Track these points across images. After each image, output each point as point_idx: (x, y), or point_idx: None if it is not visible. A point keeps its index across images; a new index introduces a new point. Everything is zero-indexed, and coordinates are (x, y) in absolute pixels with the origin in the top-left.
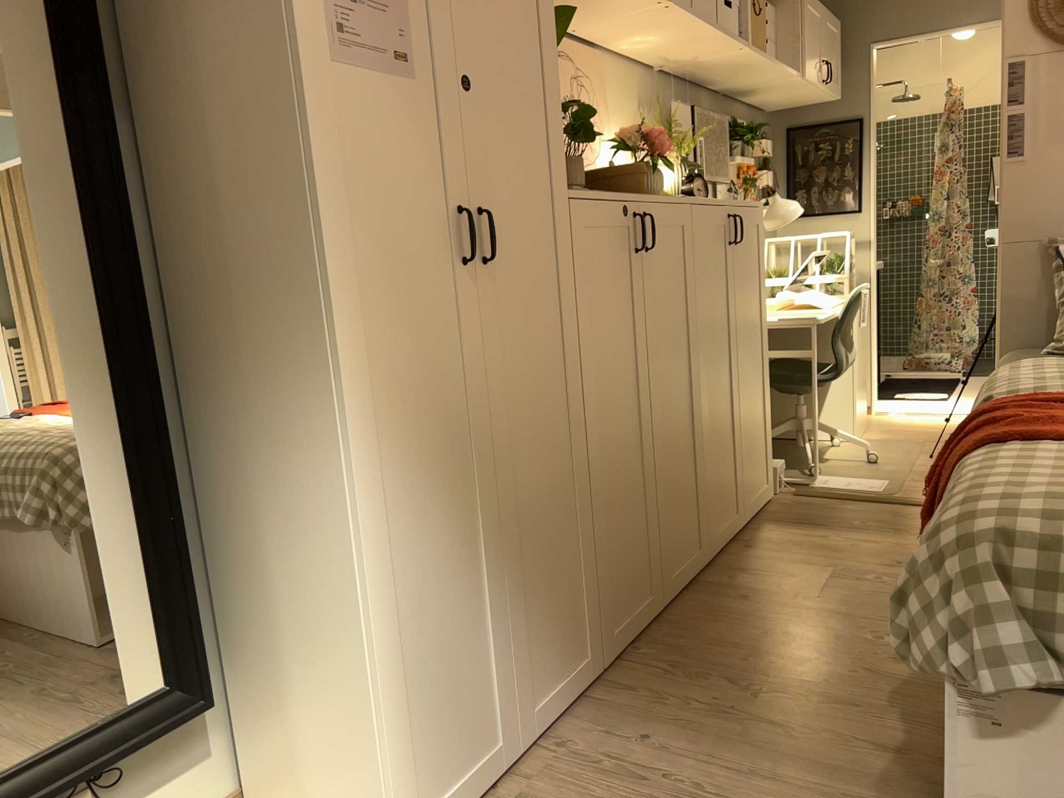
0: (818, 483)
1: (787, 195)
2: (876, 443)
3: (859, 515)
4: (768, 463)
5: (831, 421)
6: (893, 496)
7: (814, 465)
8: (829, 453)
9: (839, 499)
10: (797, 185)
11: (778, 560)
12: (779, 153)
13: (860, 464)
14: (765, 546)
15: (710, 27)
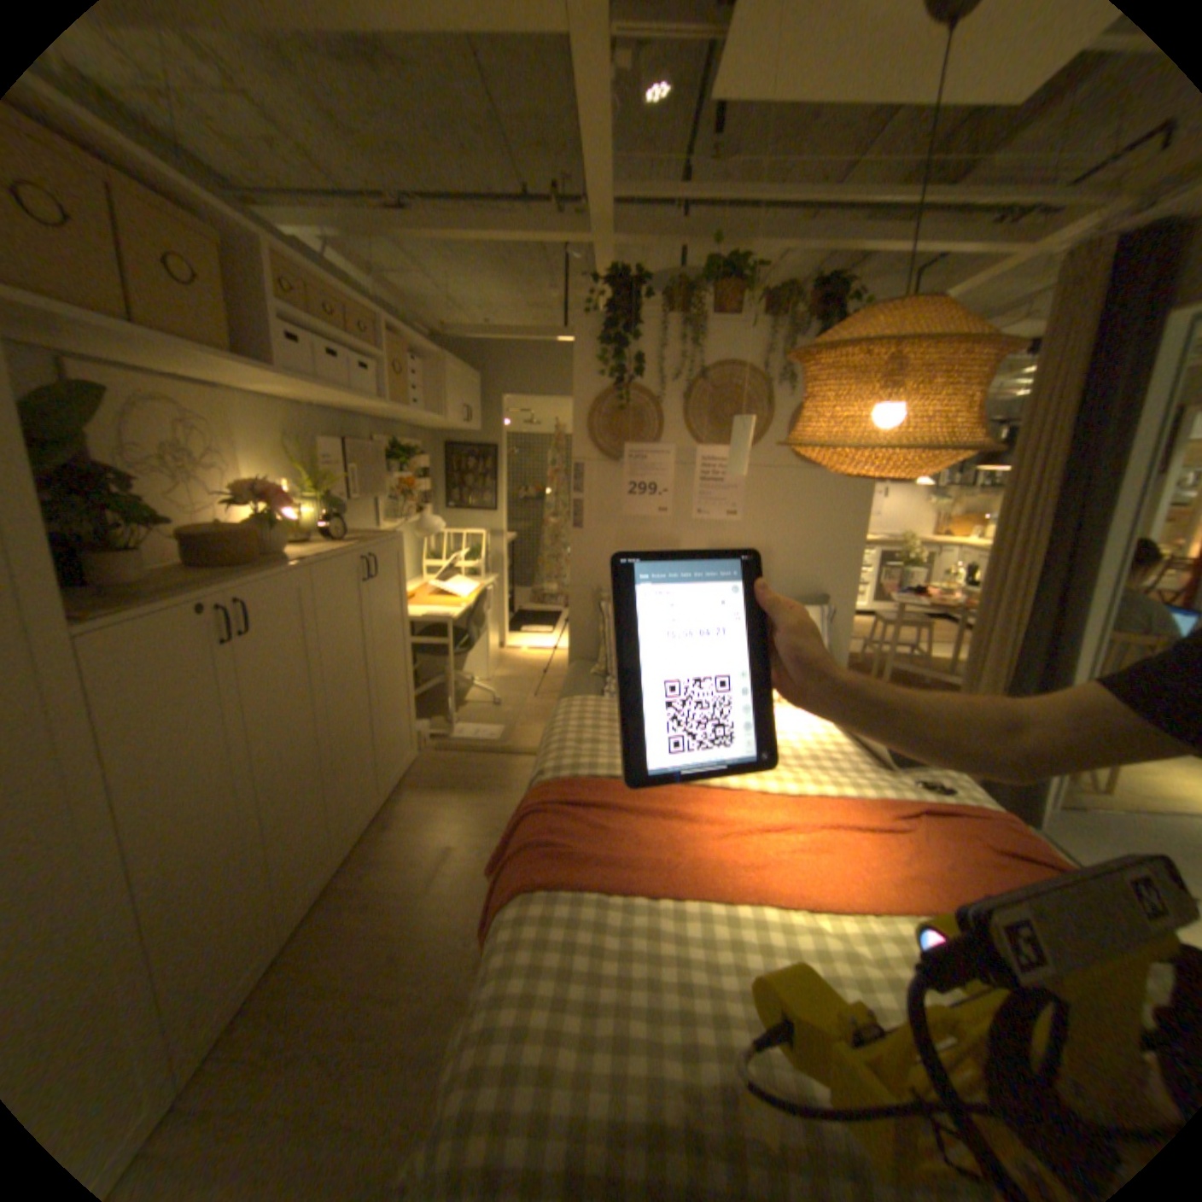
0: (457, 733)
1: (449, 490)
2: (506, 680)
3: (481, 771)
4: (415, 733)
5: (476, 666)
6: (507, 747)
7: (457, 716)
8: (473, 695)
9: (470, 753)
10: (457, 484)
11: (406, 846)
12: (444, 458)
13: (492, 708)
14: (400, 825)
15: (345, 386)
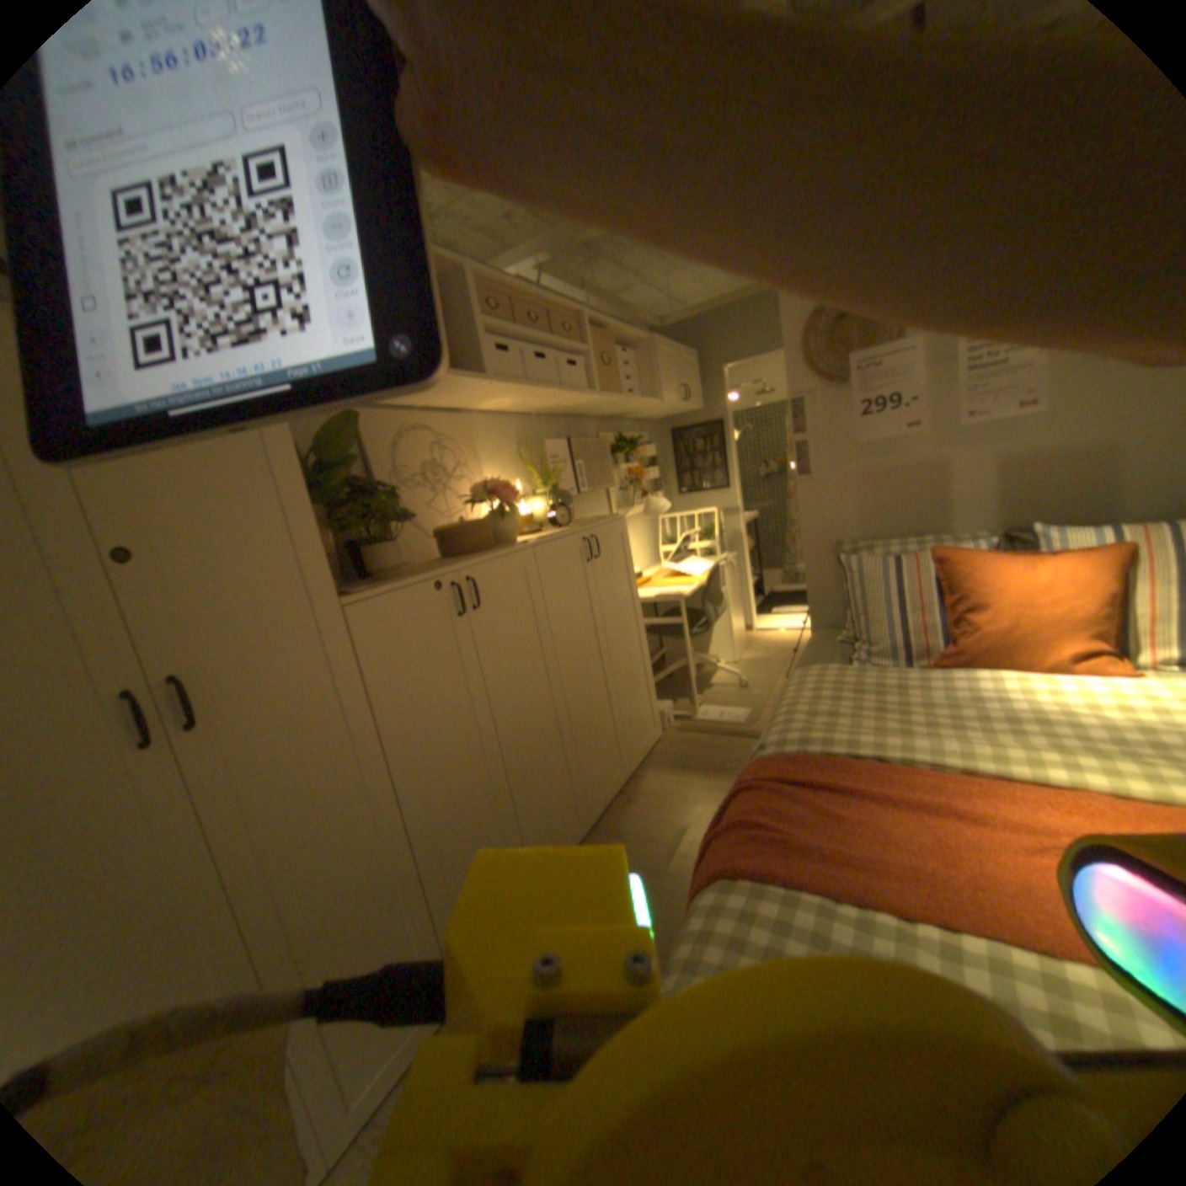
0: (700, 714)
1: (679, 474)
2: (753, 661)
3: (723, 753)
4: (656, 711)
5: (719, 647)
6: (752, 730)
7: (699, 696)
8: (717, 677)
9: (712, 734)
10: (686, 466)
11: (646, 820)
12: (671, 444)
13: (737, 689)
14: (641, 799)
15: (552, 380)
